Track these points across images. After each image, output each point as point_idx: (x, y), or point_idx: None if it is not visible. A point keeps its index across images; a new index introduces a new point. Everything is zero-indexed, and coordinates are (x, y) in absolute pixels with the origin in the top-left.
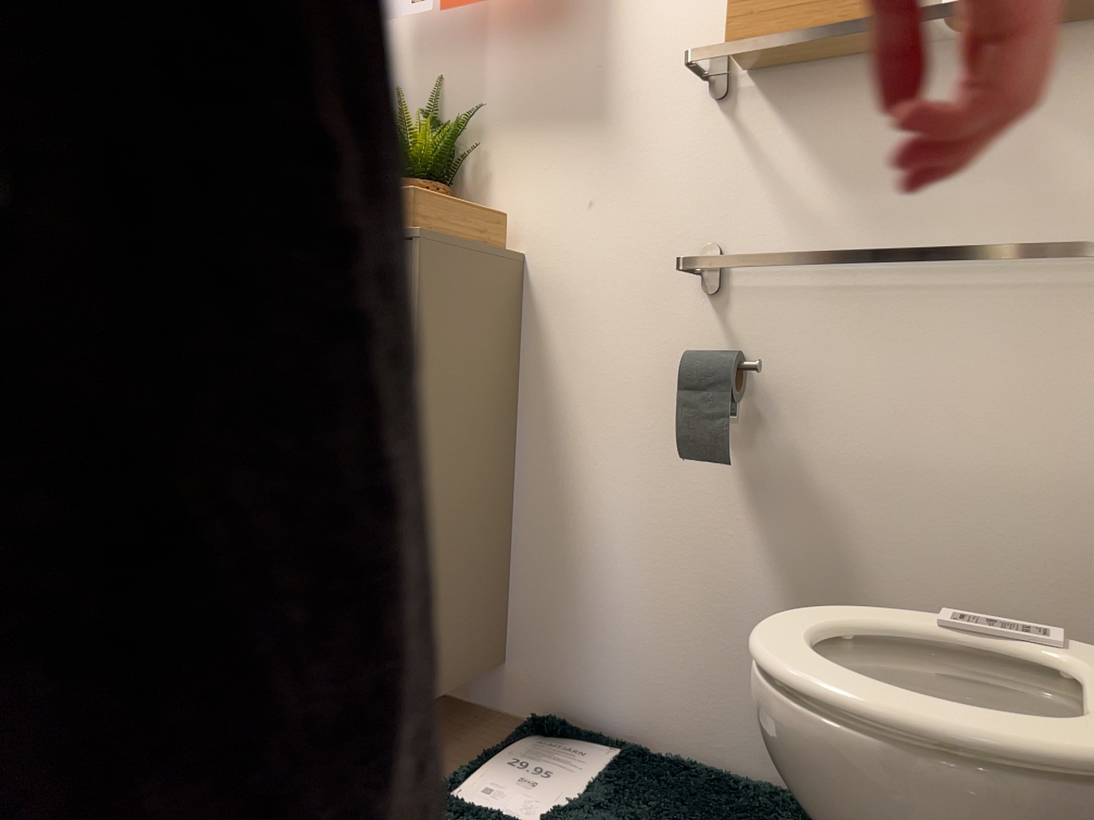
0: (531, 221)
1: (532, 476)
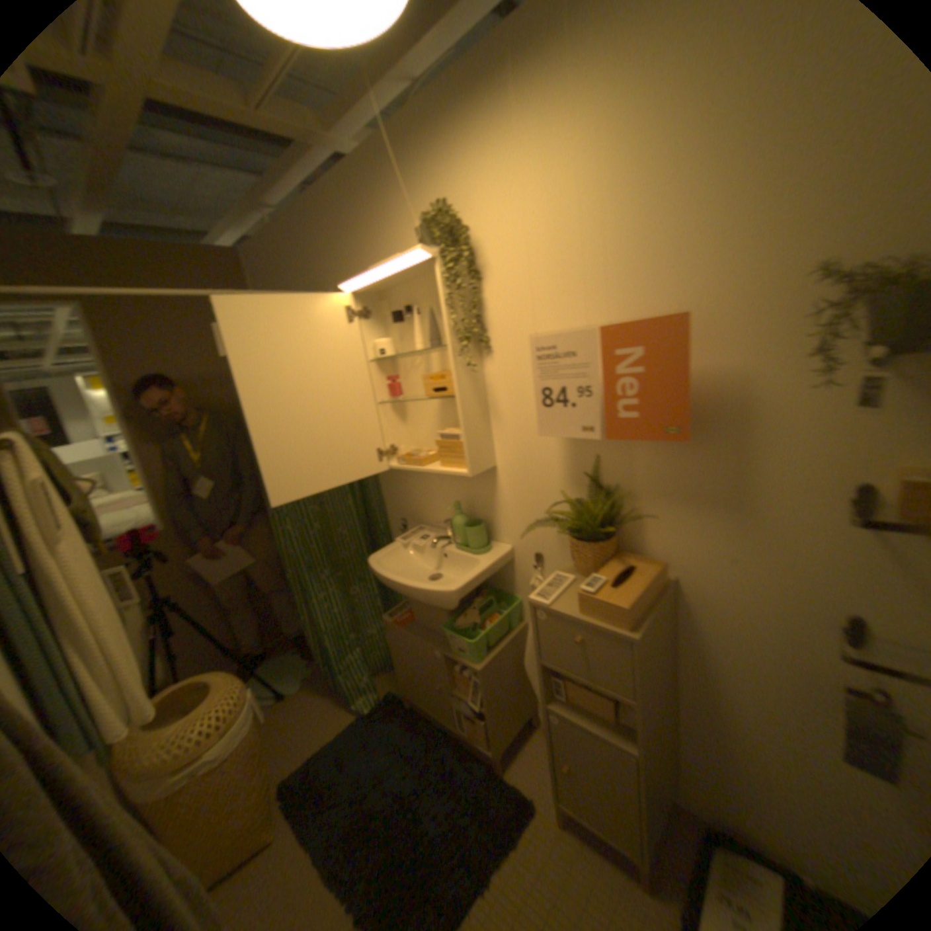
0: (682, 559)
1: (694, 701)
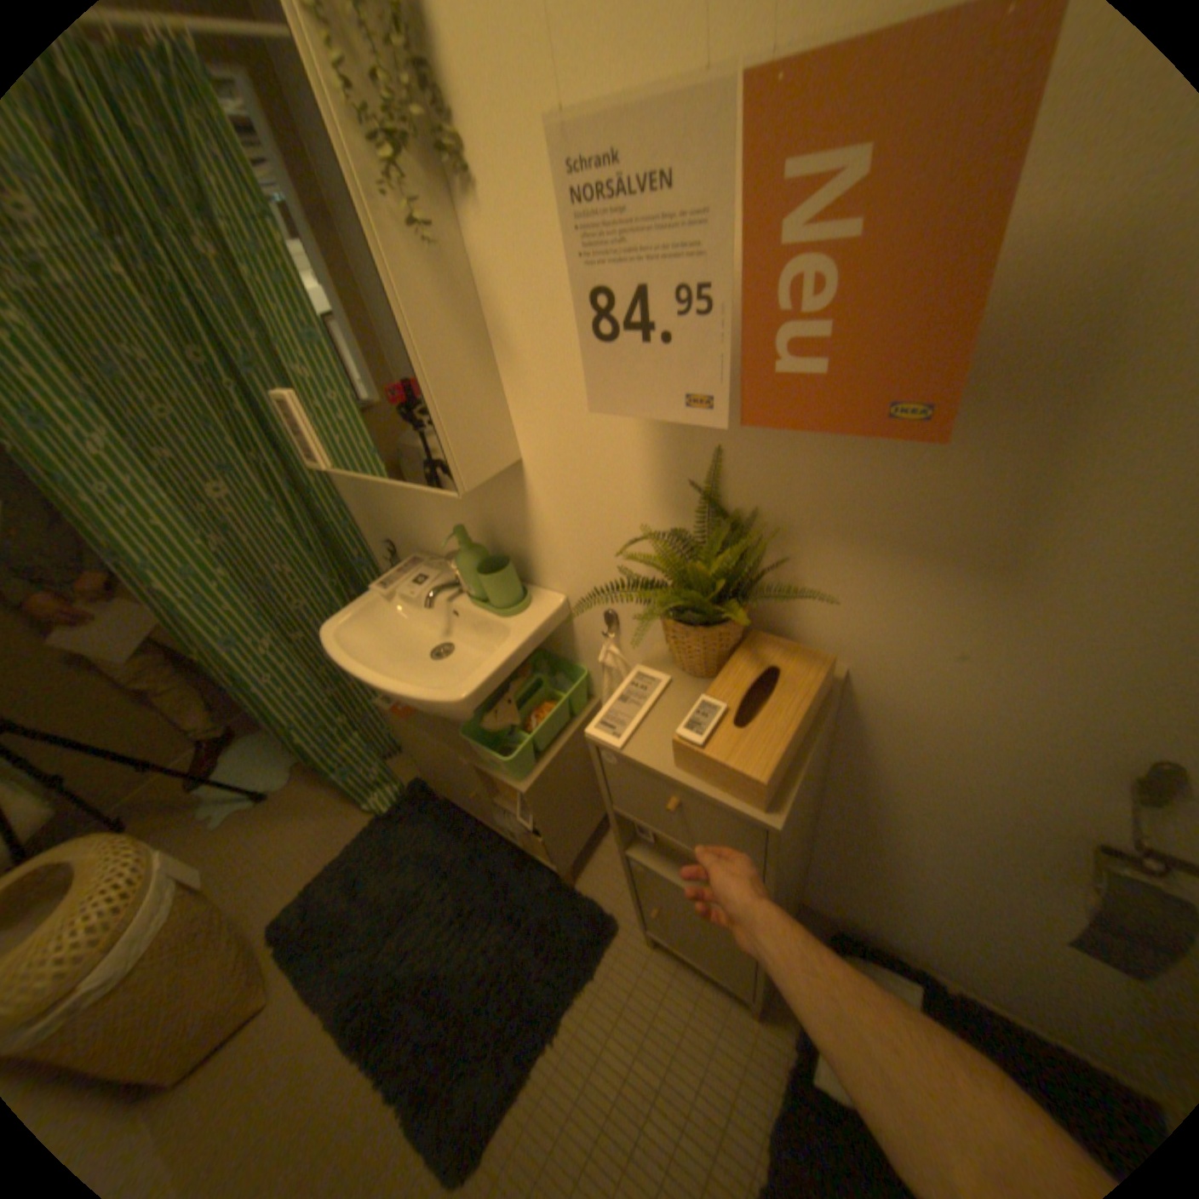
0: (864, 643)
1: (843, 817)
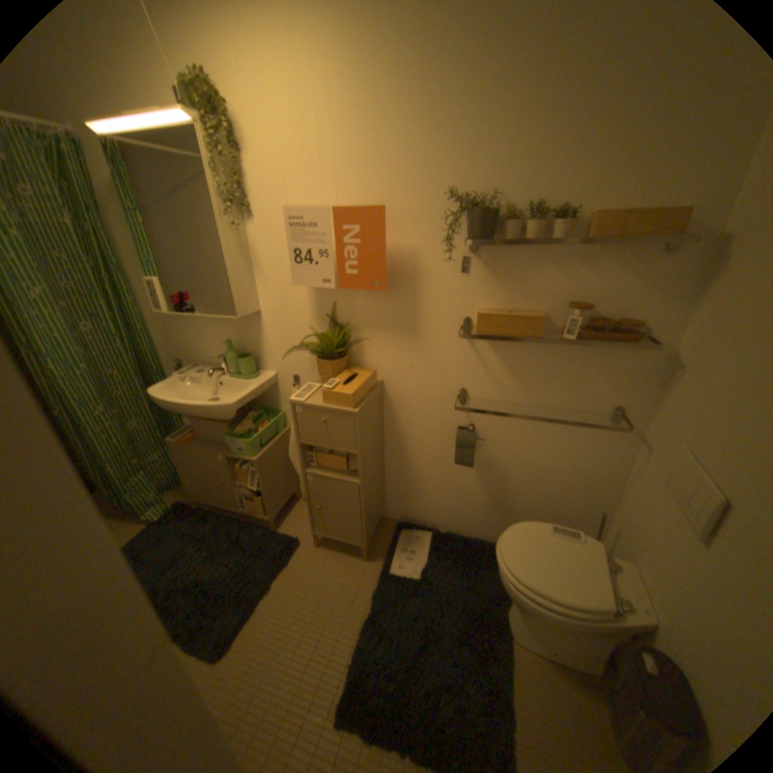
0: (385, 369)
1: (392, 454)
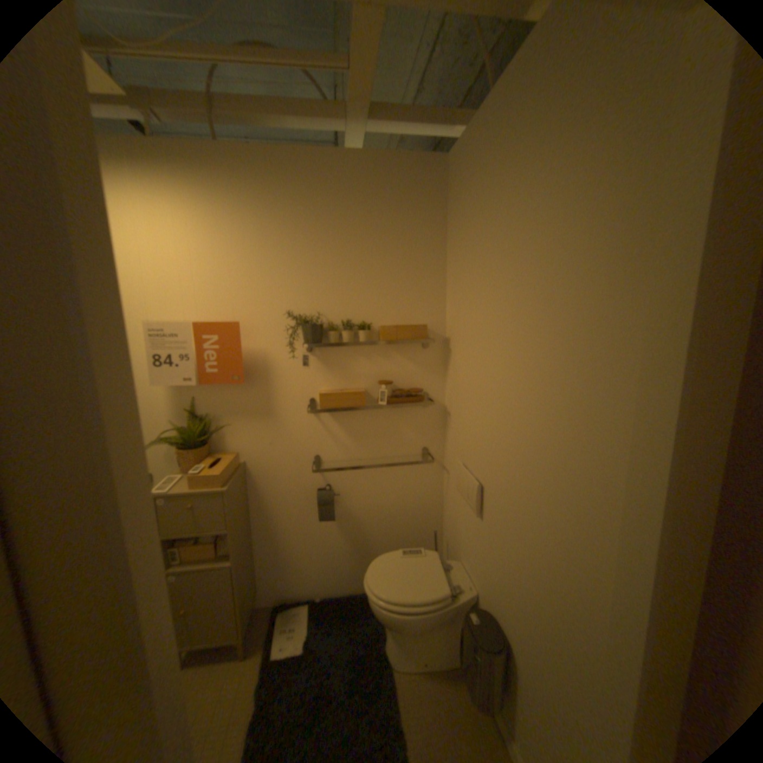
0: (246, 450)
1: (258, 533)
